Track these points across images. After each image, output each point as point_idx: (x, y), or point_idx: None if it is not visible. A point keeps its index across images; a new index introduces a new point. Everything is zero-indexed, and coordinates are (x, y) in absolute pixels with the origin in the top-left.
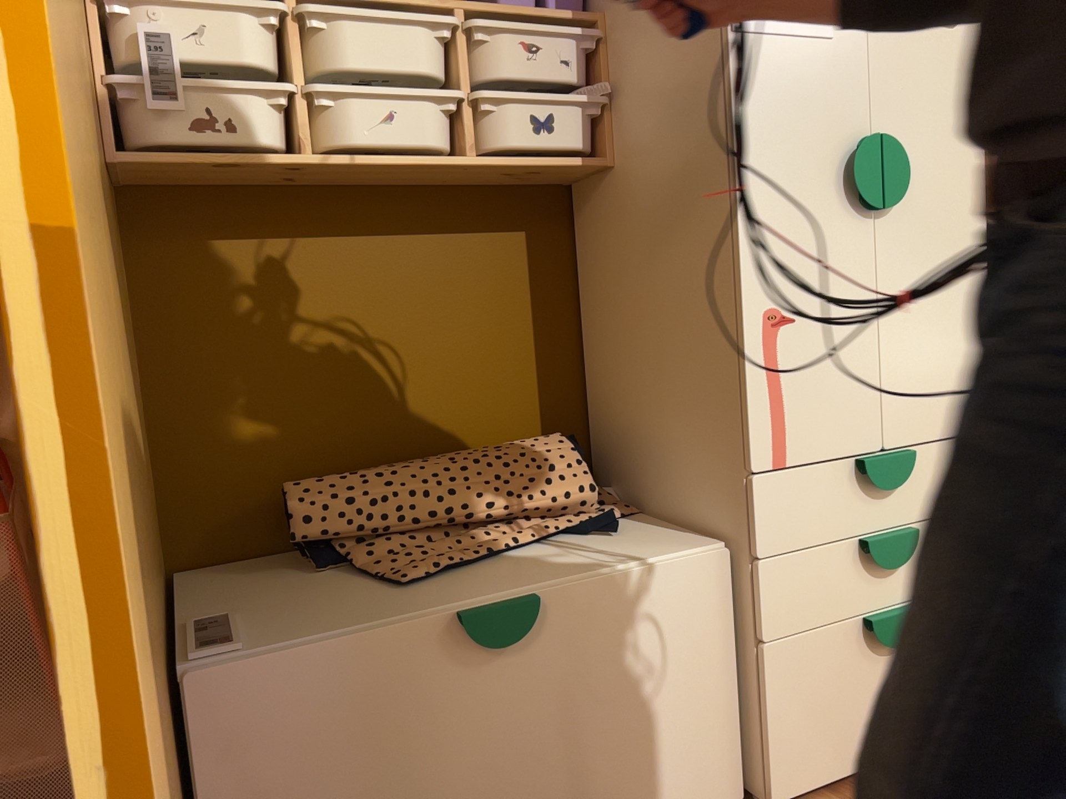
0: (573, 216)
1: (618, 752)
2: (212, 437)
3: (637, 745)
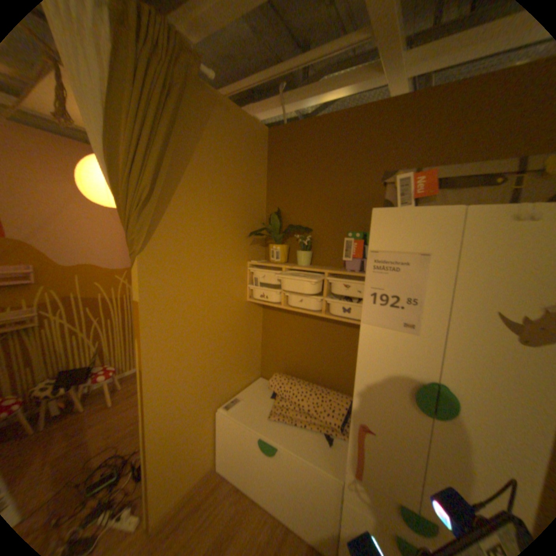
0: None
1: (295, 505)
2: (272, 353)
3: (301, 509)
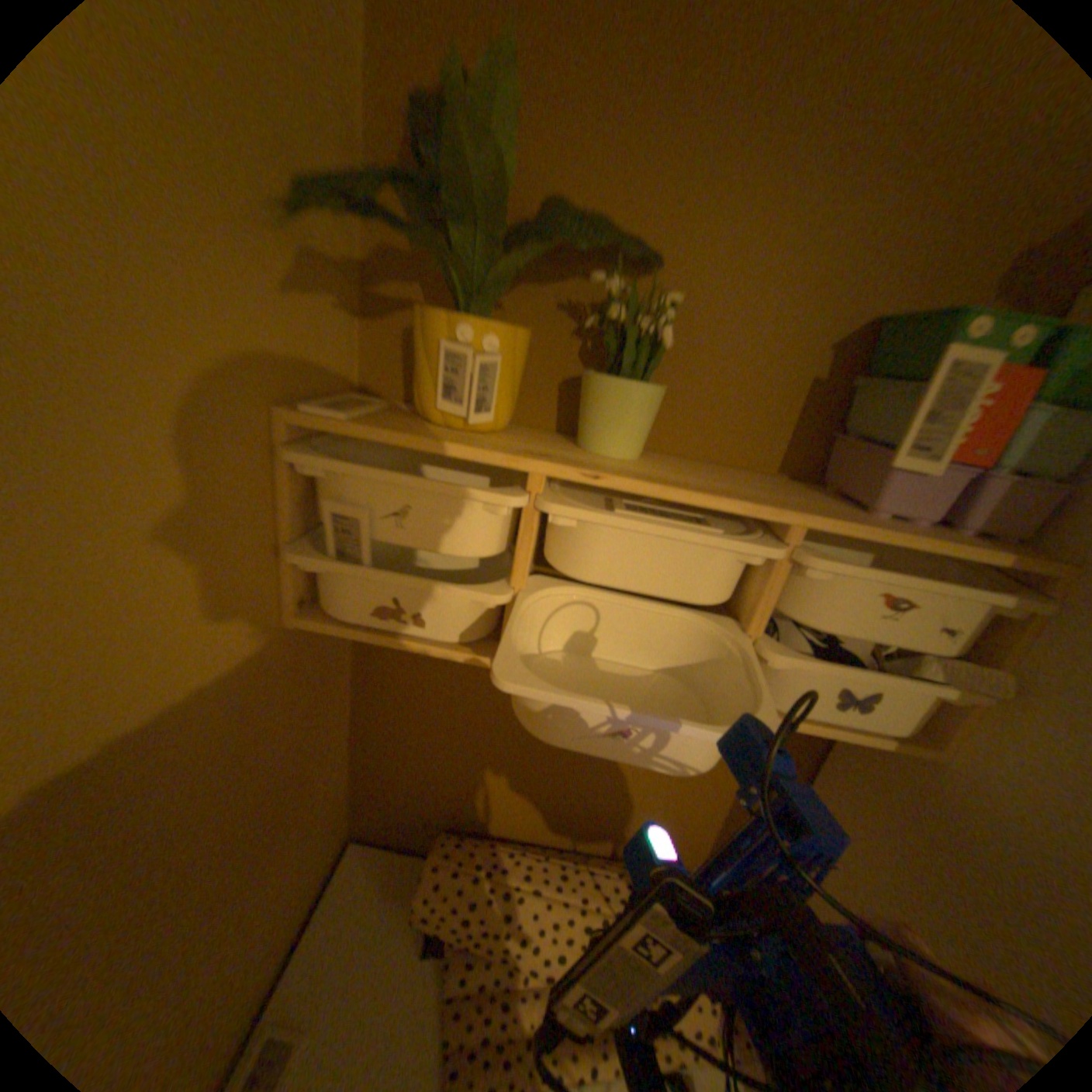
0: None
1: None
2: (401, 769)
3: None
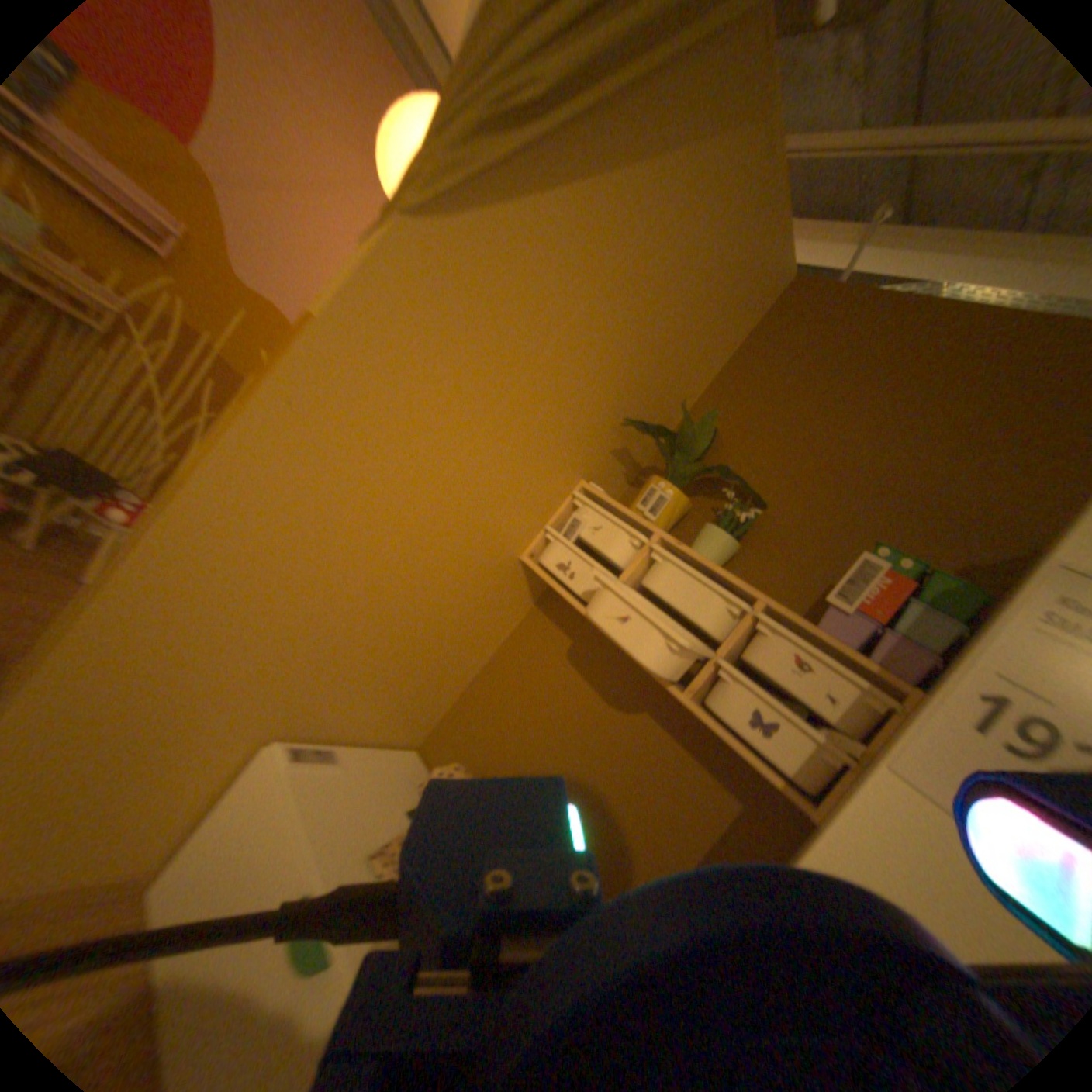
0: (799, 847)
1: None
2: (481, 716)
3: None
